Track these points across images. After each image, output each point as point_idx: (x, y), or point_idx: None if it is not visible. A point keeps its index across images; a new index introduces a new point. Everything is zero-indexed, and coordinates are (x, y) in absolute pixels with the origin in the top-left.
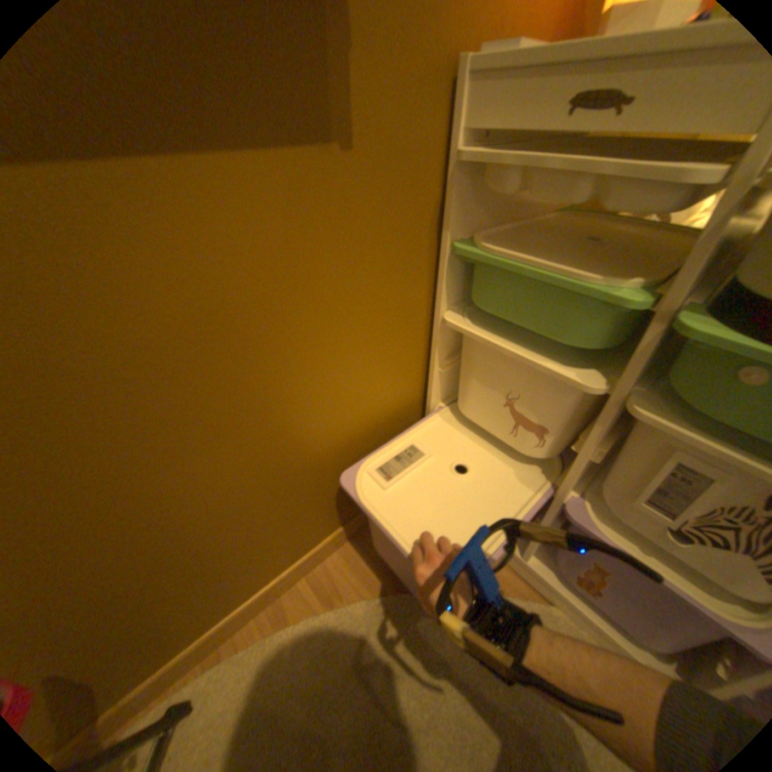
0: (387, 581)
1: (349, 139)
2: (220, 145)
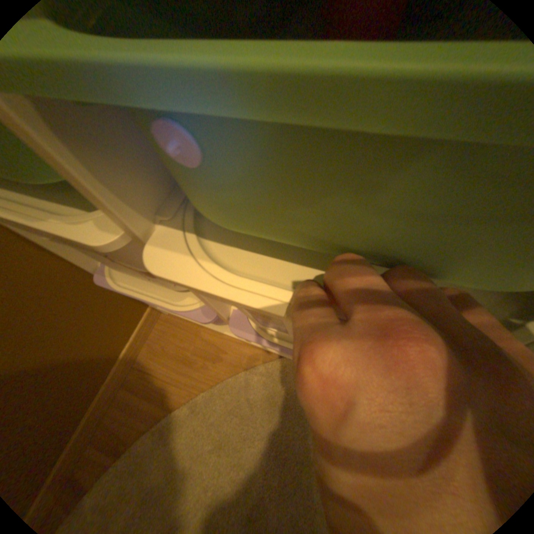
0: (157, 411)
1: None
2: None
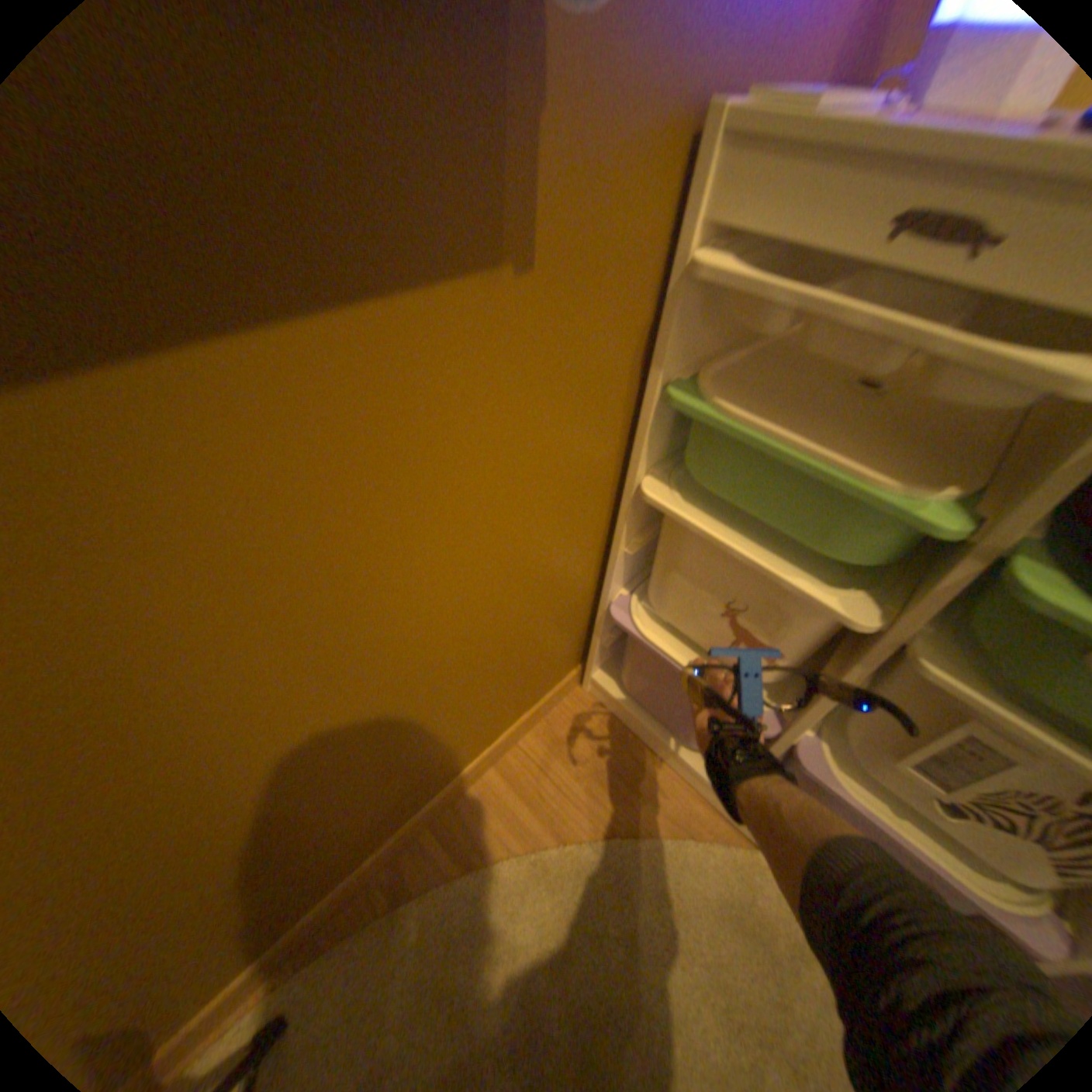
0: (543, 826)
1: (531, 252)
2: (323, 299)
